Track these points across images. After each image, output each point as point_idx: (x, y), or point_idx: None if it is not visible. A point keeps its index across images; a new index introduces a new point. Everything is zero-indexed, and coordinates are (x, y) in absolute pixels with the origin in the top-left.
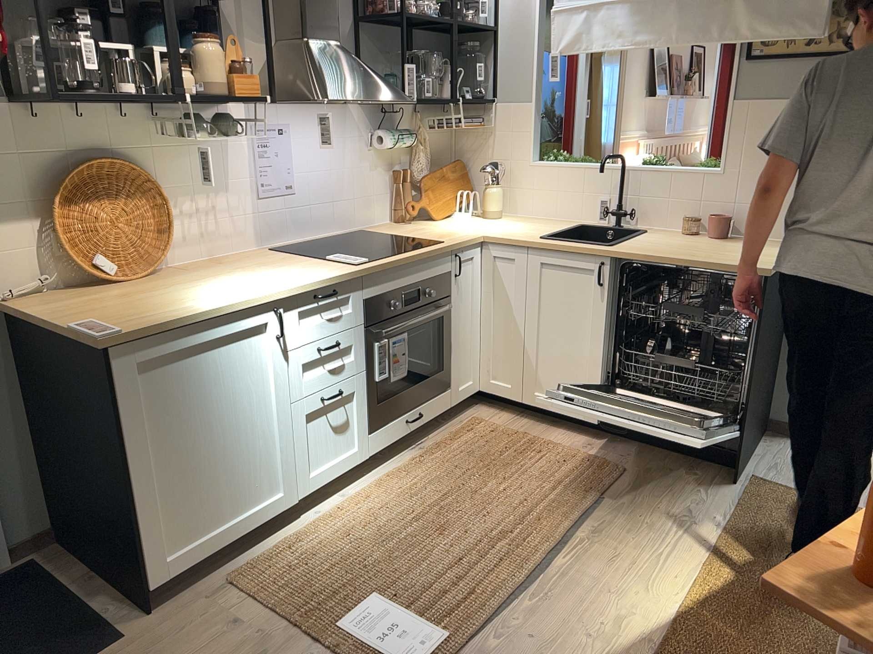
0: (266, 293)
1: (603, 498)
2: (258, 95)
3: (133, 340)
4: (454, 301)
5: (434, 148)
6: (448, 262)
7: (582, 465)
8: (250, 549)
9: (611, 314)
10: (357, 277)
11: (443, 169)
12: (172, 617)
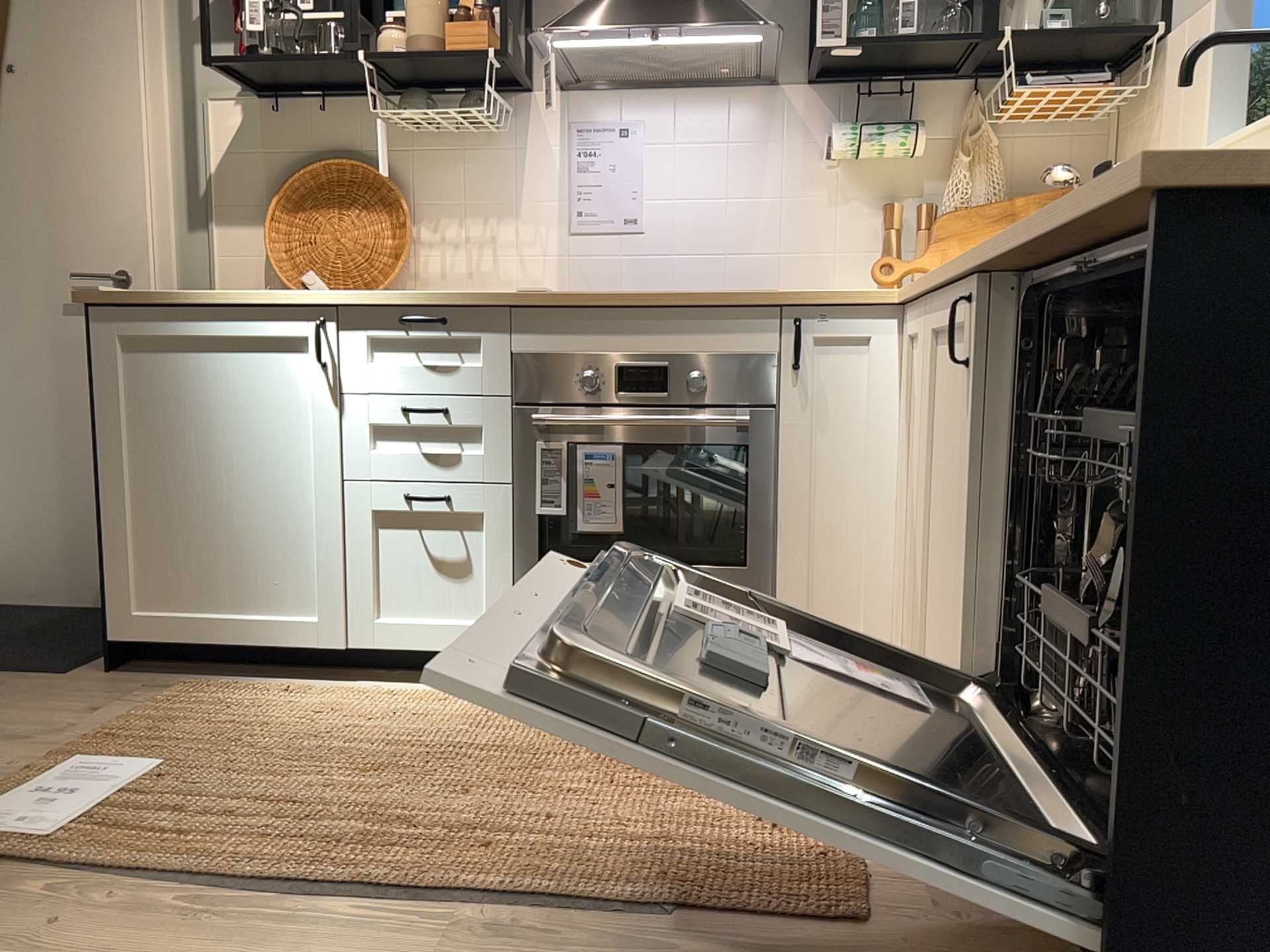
0: (310, 292)
1: (668, 917)
2: (484, 50)
3: (120, 307)
4: (791, 423)
5: (1034, 171)
6: (769, 331)
7: (796, 858)
8: (261, 679)
9: (980, 453)
10: (495, 307)
11: (1013, 204)
12: (103, 683)
